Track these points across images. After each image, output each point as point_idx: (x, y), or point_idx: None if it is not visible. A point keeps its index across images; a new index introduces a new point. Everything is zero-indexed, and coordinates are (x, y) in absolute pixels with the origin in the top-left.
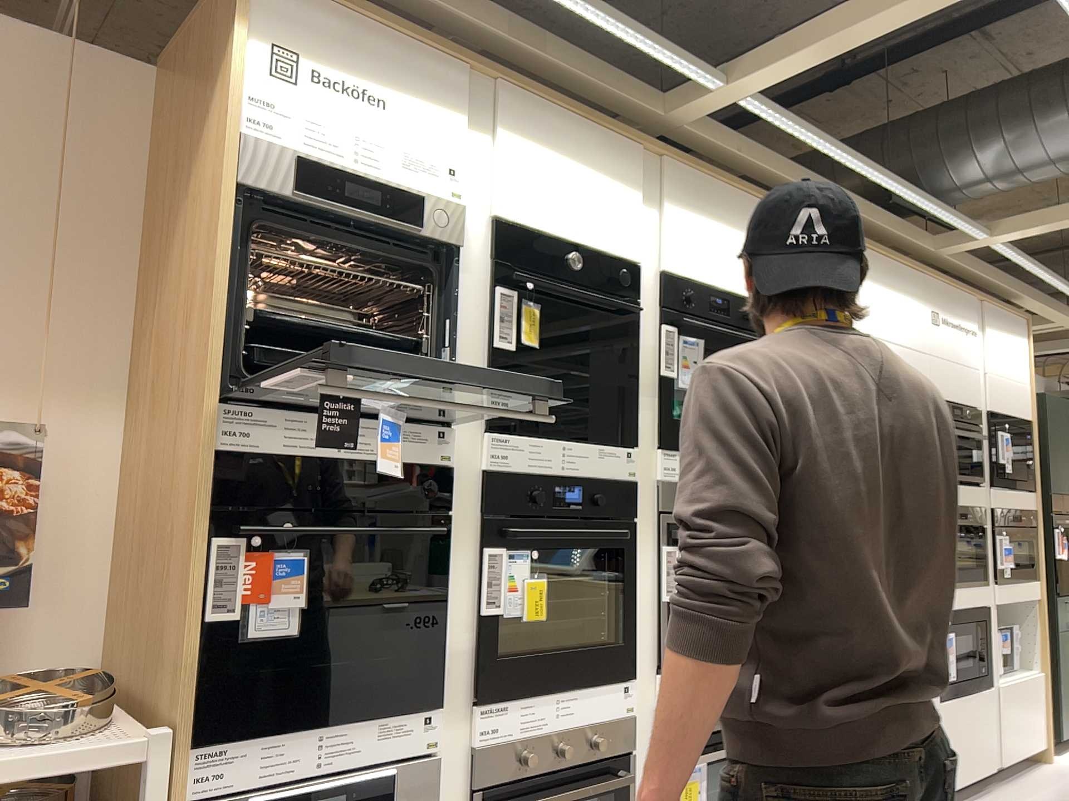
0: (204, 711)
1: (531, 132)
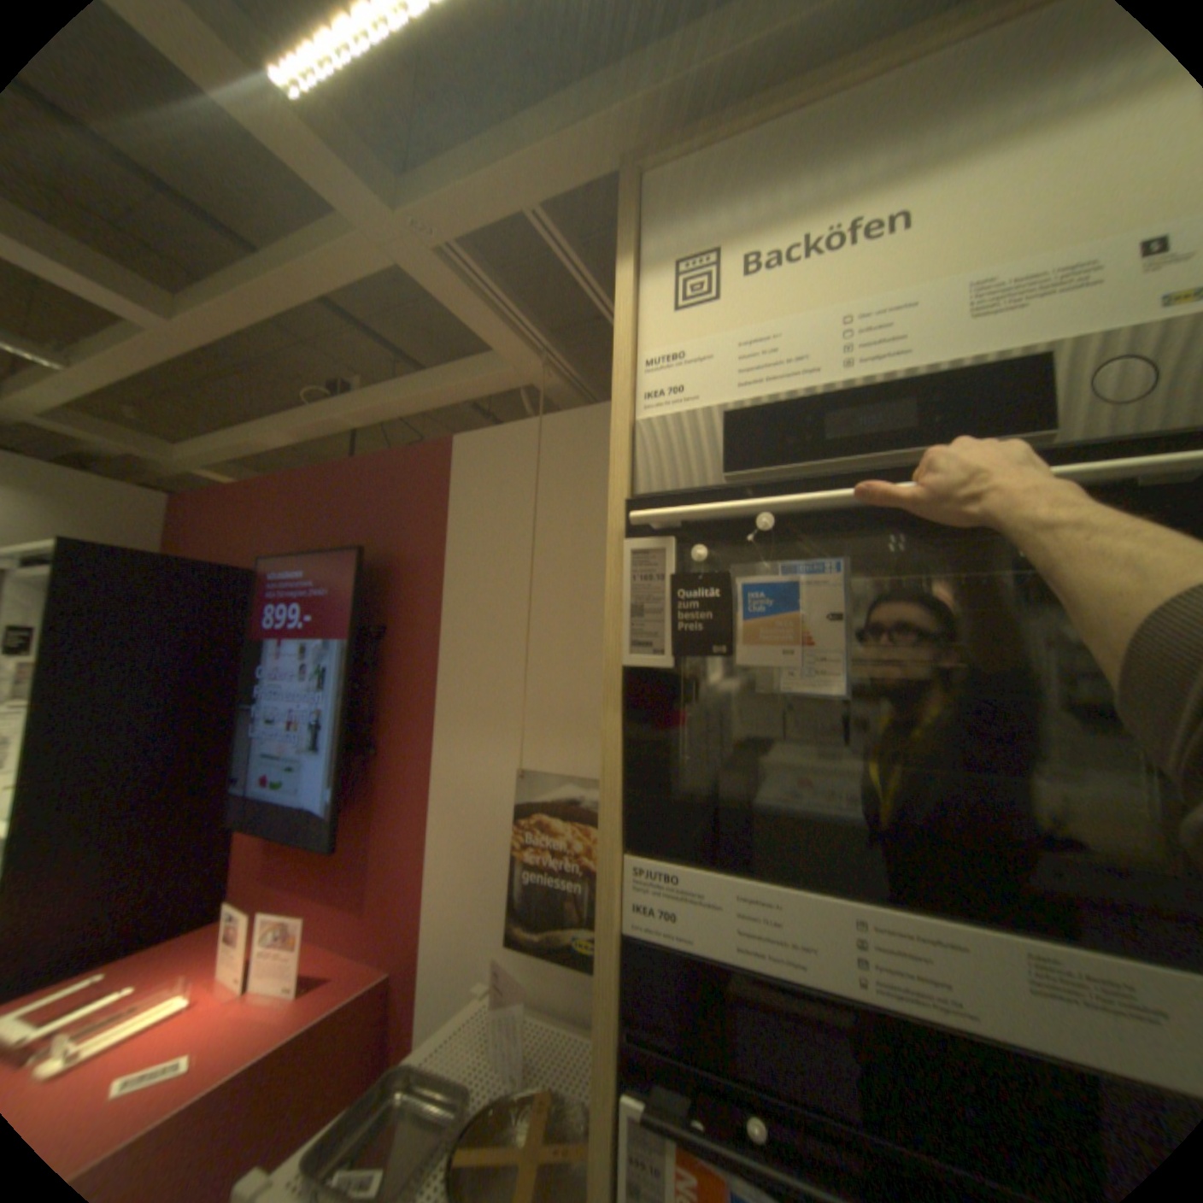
0: None
1: None
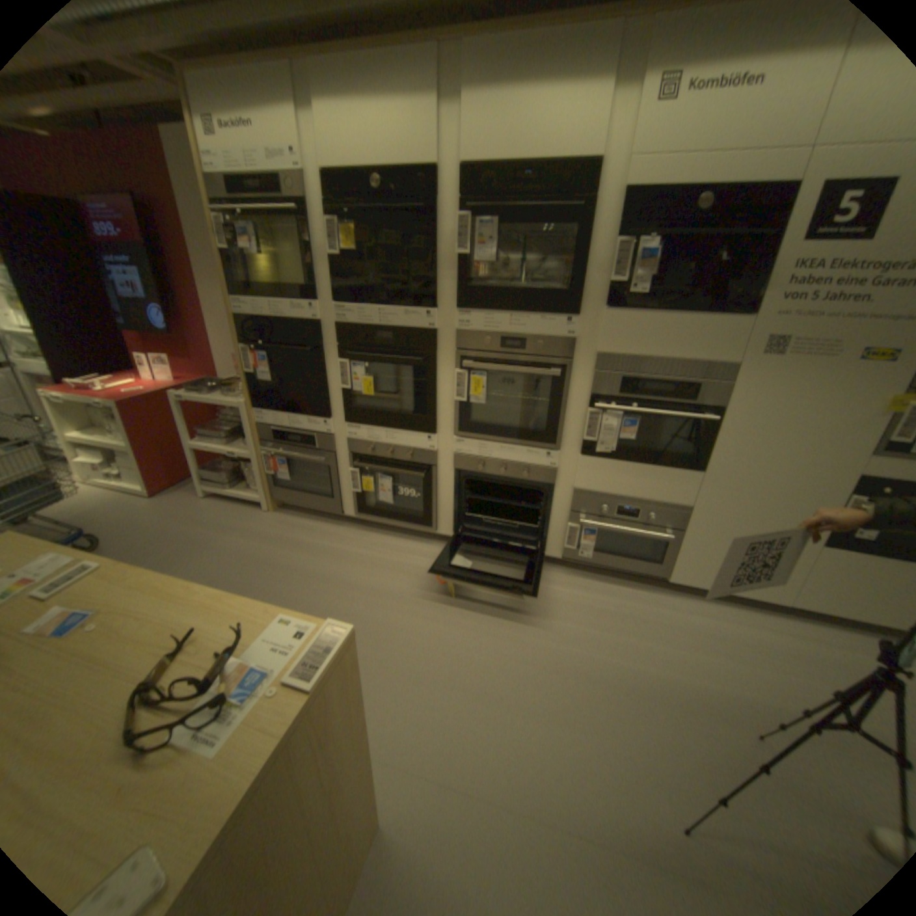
0: (249, 403)
1: (332, 84)
